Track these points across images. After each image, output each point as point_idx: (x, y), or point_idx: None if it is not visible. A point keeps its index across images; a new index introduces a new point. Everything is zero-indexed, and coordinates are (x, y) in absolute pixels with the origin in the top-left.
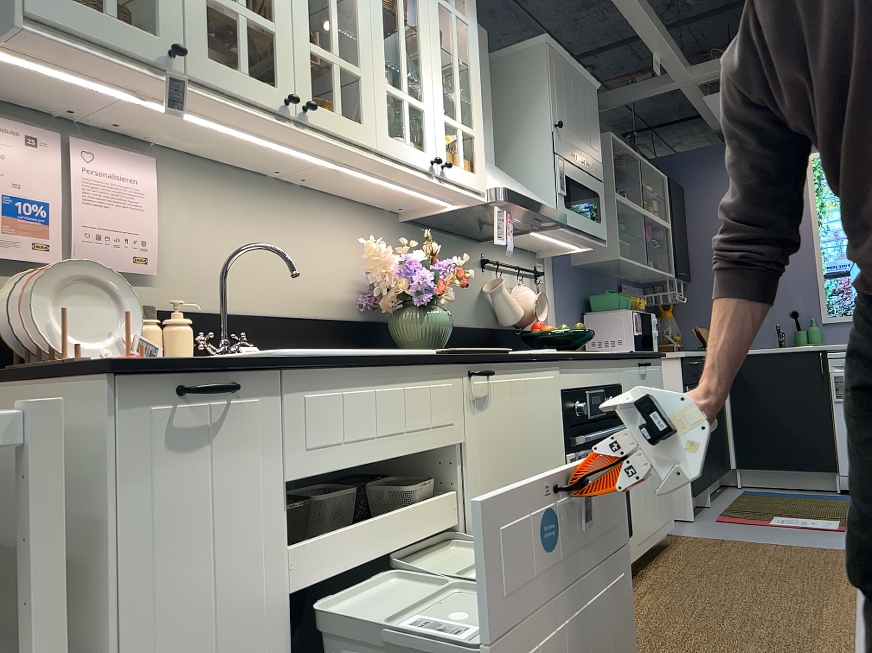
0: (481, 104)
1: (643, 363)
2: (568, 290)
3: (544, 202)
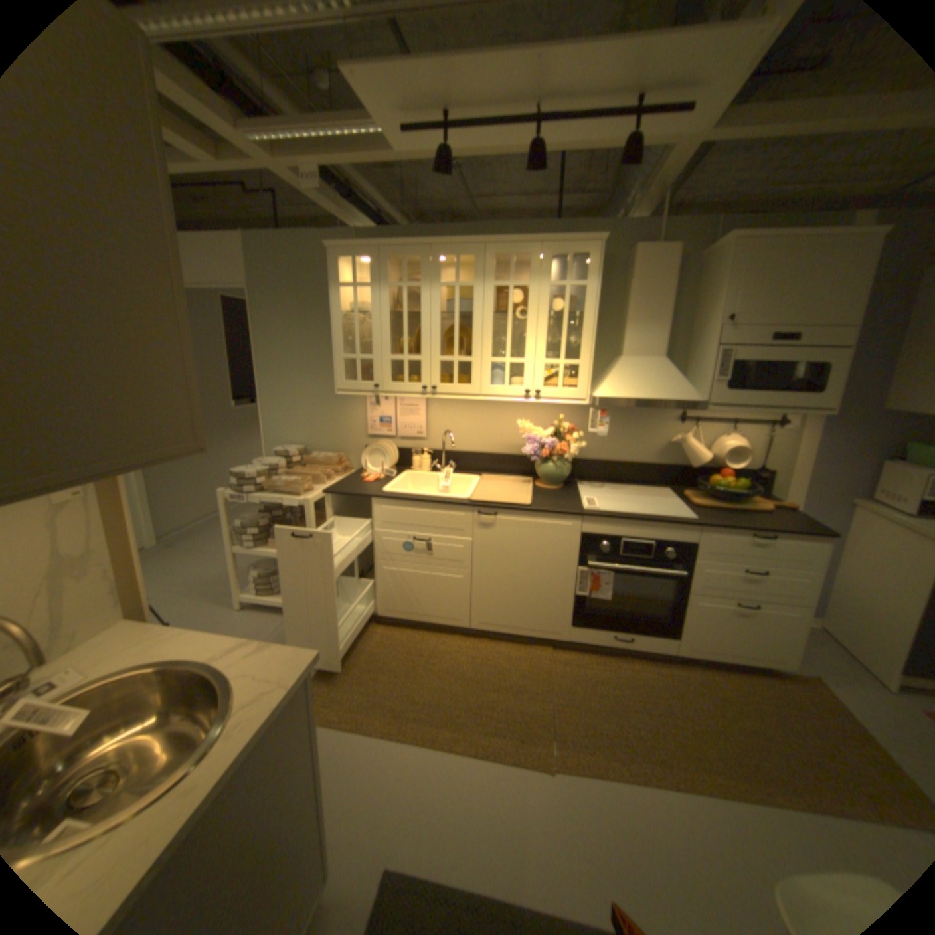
0: (593, 338)
1: (763, 535)
2: (856, 434)
3: (673, 394)
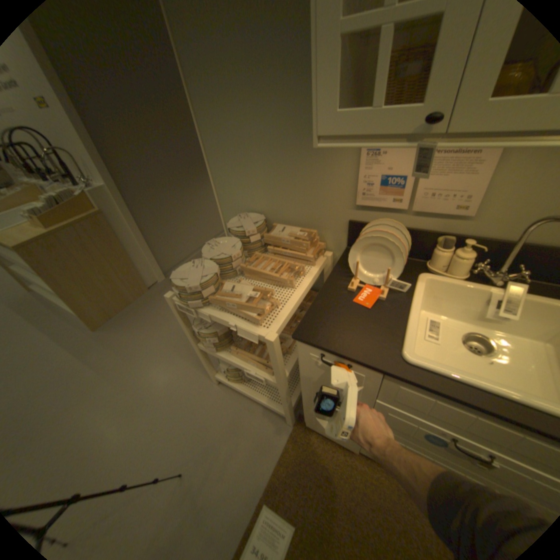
0: None
1: None
2: None
3: None
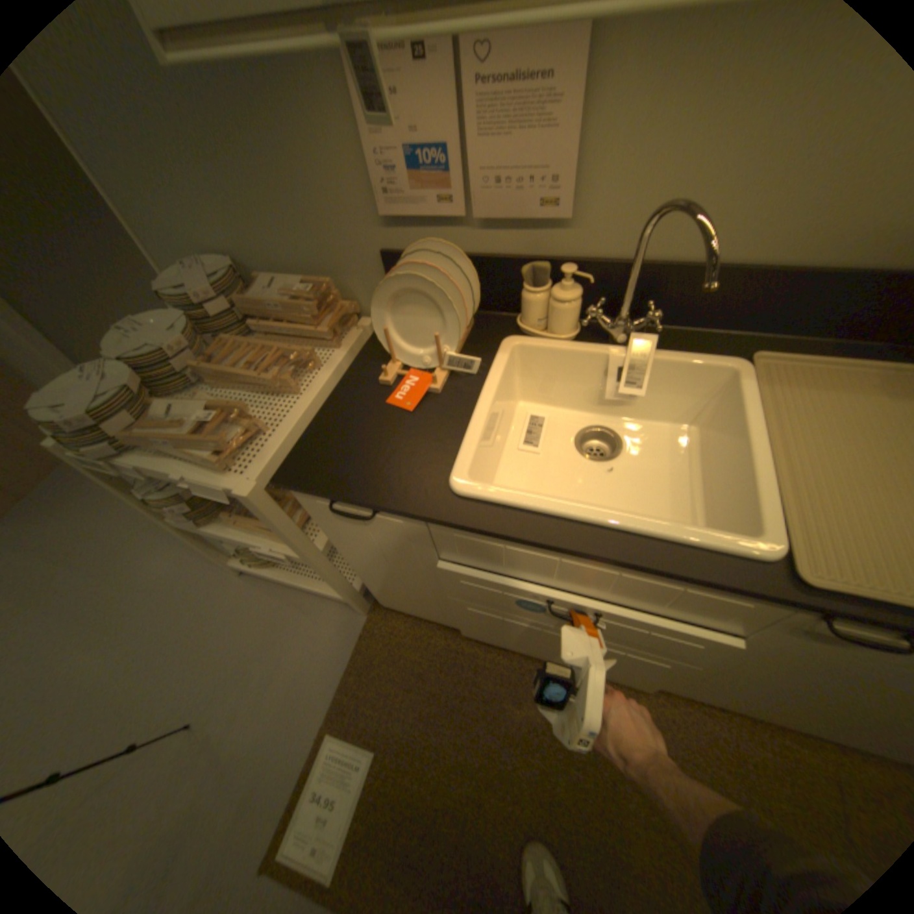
0: None
1: None
2: None
3: None
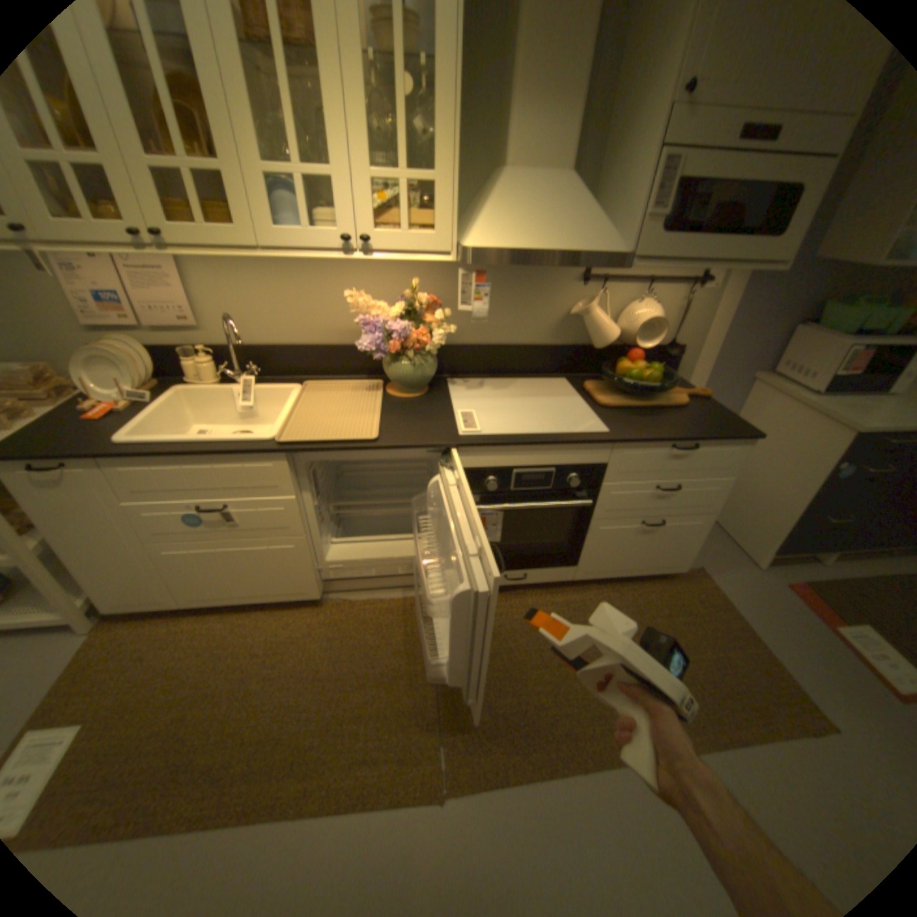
0: (457, 122)
1: (683, 445)
2: (777, 292)
3: (586, 240)
